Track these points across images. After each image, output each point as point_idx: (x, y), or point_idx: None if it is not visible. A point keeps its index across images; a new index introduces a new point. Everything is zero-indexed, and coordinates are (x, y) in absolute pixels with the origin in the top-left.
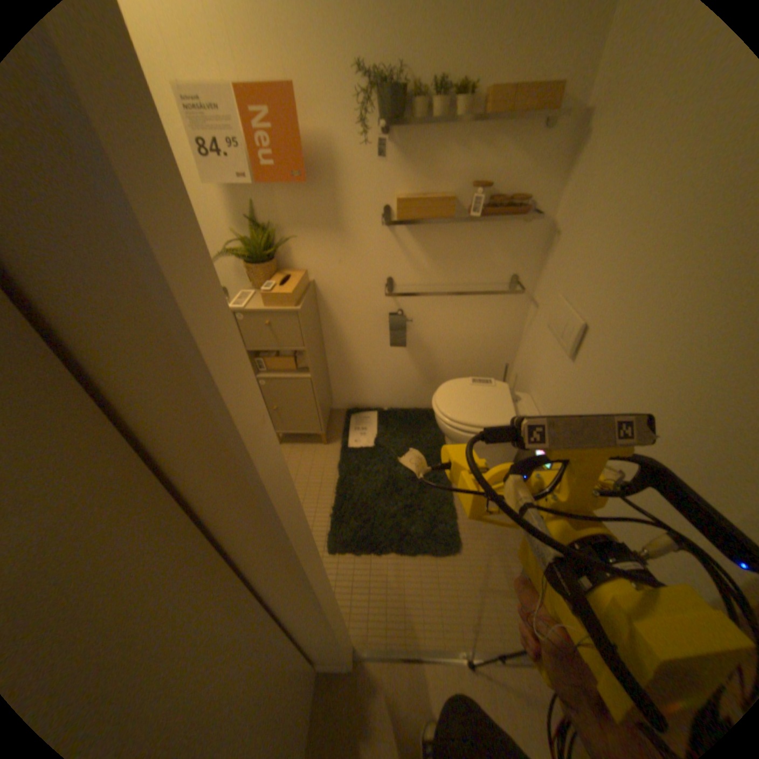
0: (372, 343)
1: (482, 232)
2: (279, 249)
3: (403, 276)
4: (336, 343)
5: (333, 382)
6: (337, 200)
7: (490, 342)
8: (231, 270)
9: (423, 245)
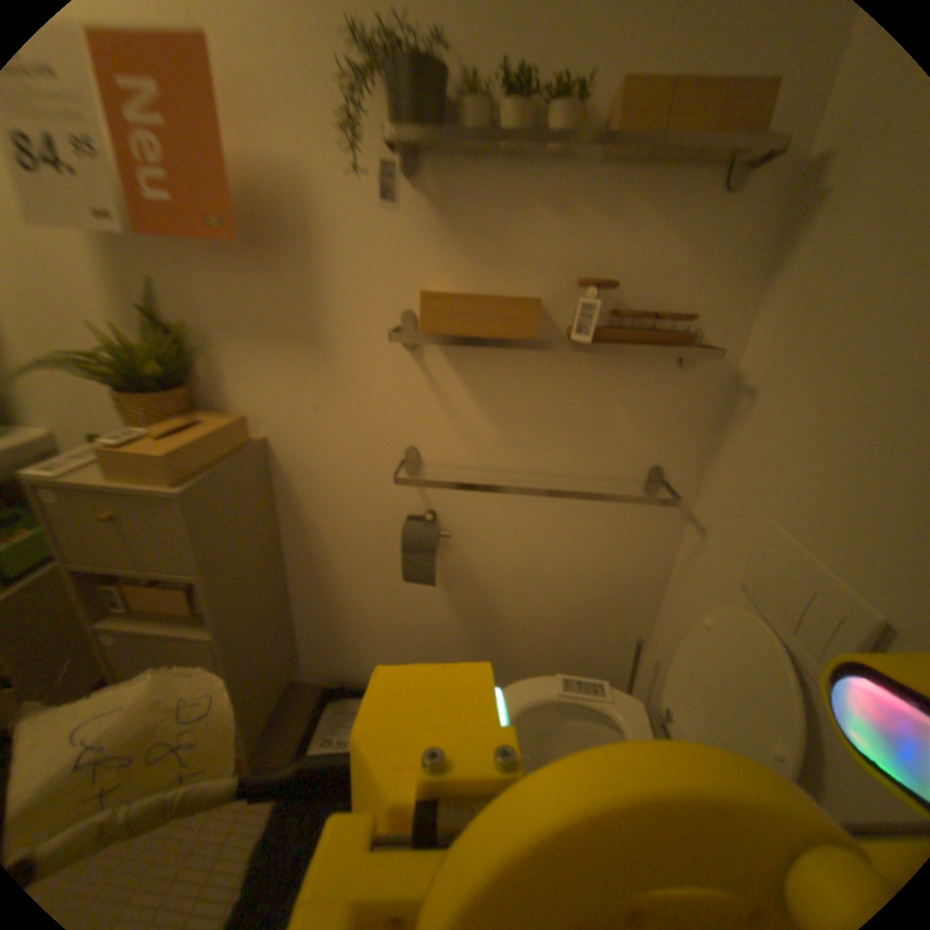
0: (376, 567)
1: (597, 378)
2: (199, 371)
3: (438, 447)
4: (308, 560)
5: (300, 632)
6: (312, 290)
7: (608, 589)
8: (106, 402)
9: (479, 391)
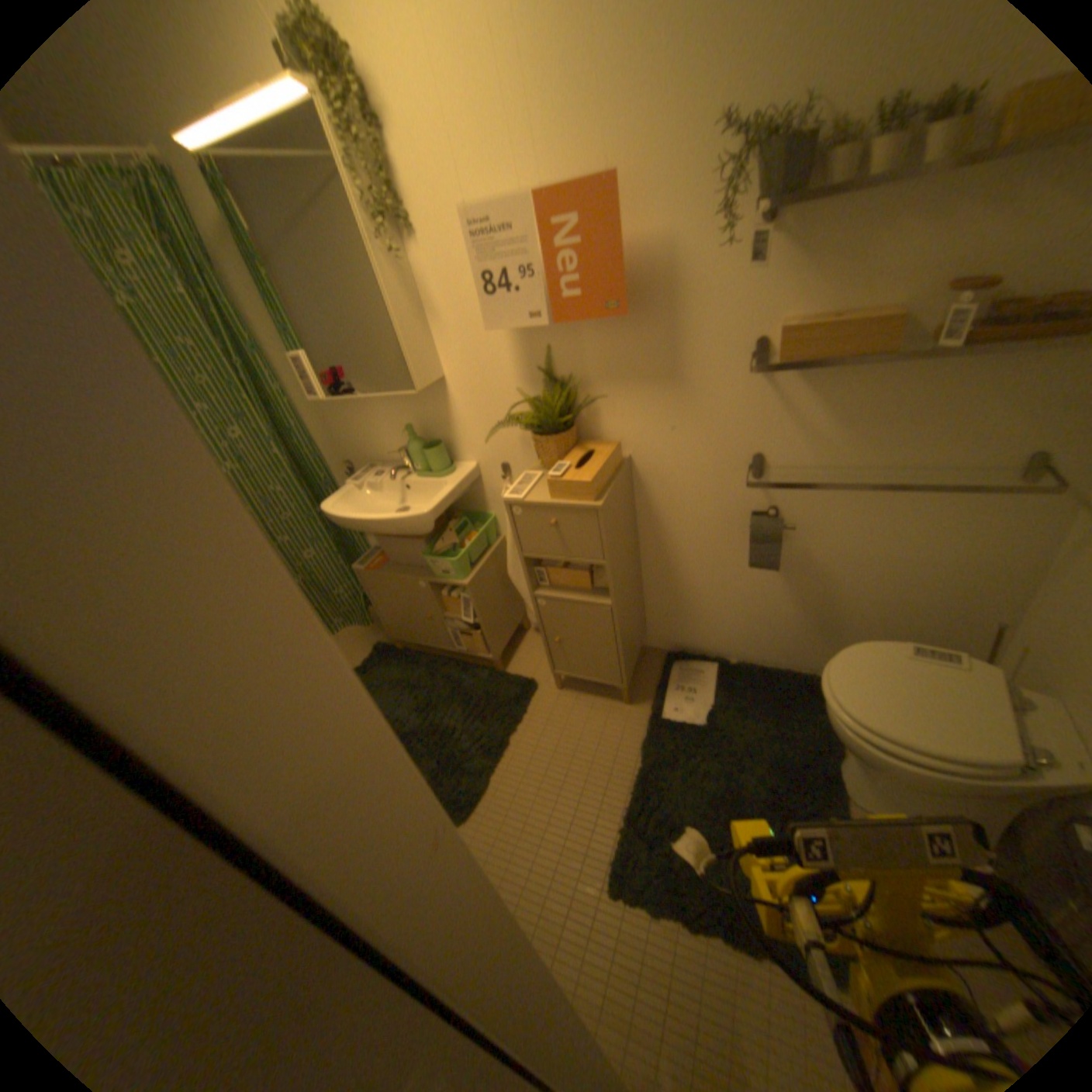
0: (718, 556)
1: (965, 373)
2: (583, 411)
3: (784, 452)
4: (659, 551)
5: (649, 608)
6: (677, 335)
7: (966, 577)
8: (517, 441)
9: (829, 400)
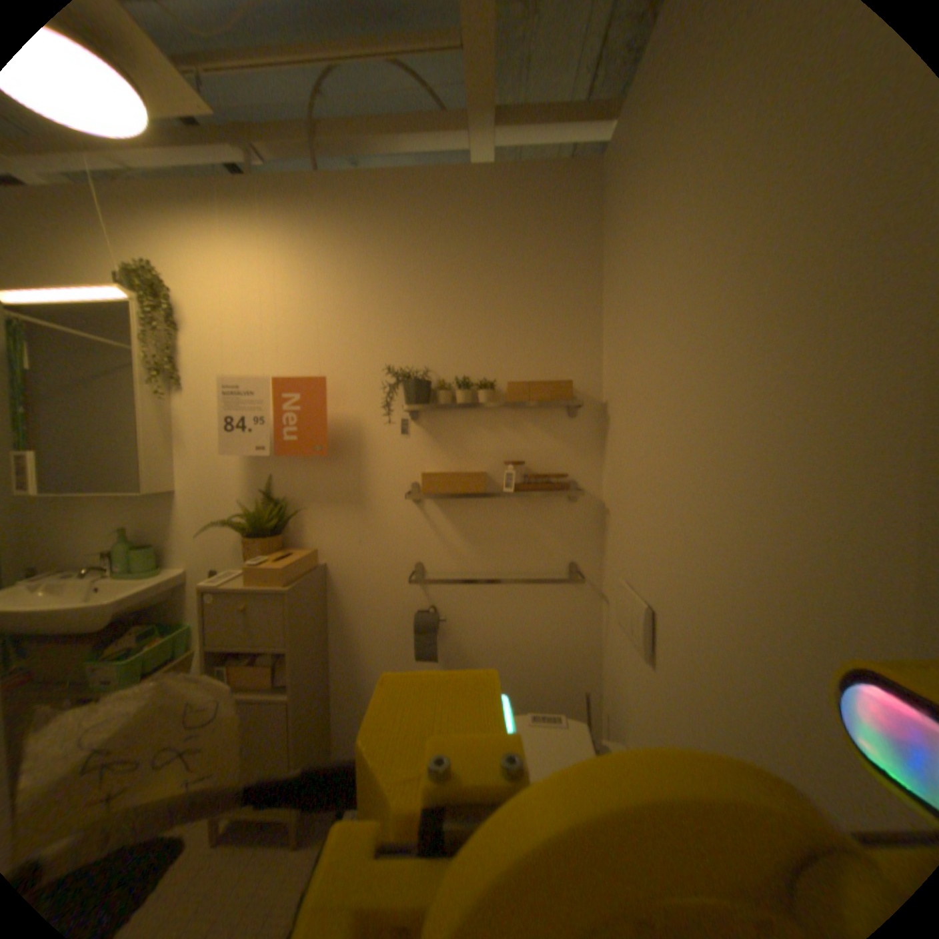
0: (396, 655)
1: (524, 510)
2: (292, 524)
3: (436, 560)
4: (347, 654)
5: (335, 723)
6: (363, 475)
7: (562, 657)
8: (229, 548)
9: (458, 523)
